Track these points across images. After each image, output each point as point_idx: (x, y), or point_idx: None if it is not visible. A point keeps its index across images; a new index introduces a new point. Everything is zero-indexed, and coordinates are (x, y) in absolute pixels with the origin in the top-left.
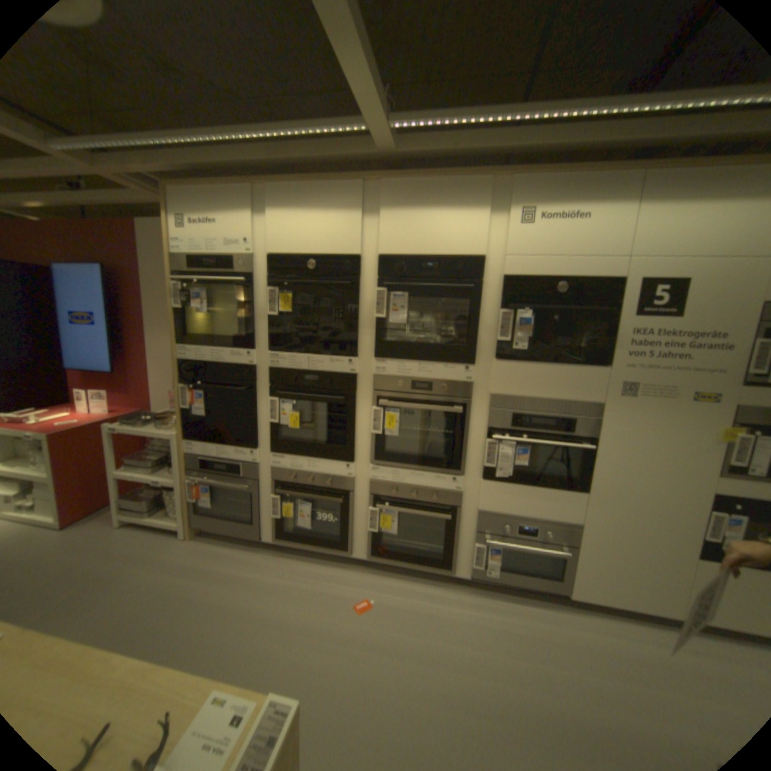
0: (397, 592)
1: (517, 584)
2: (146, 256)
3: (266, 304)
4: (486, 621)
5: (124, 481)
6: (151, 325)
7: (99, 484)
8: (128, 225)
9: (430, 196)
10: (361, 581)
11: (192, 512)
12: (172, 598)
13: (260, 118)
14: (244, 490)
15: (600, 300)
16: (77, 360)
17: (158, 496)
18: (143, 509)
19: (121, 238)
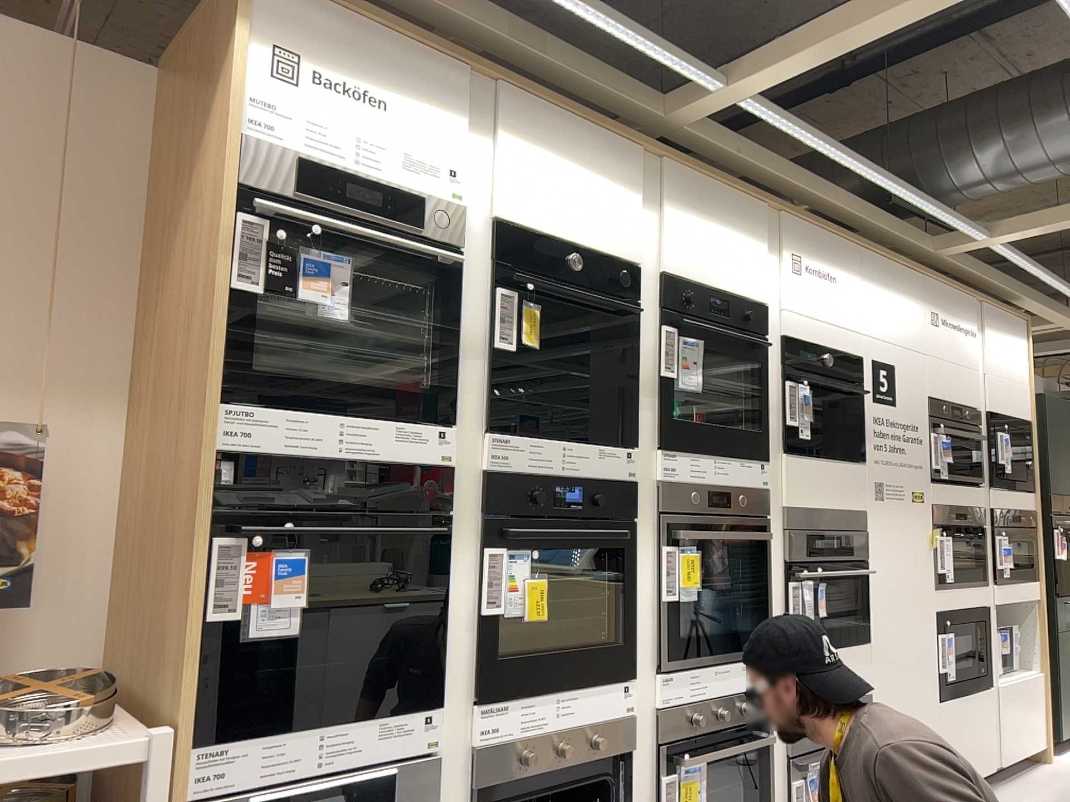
0: None
1: None
2: None
3: (484, 321)
4: None
5: None
6: None
7: None
8: None
9: (708, 208)
10: None
11: None
12: None
13: None
14: None
15: (839, 377)
16: None
17: None
18: None
19: None
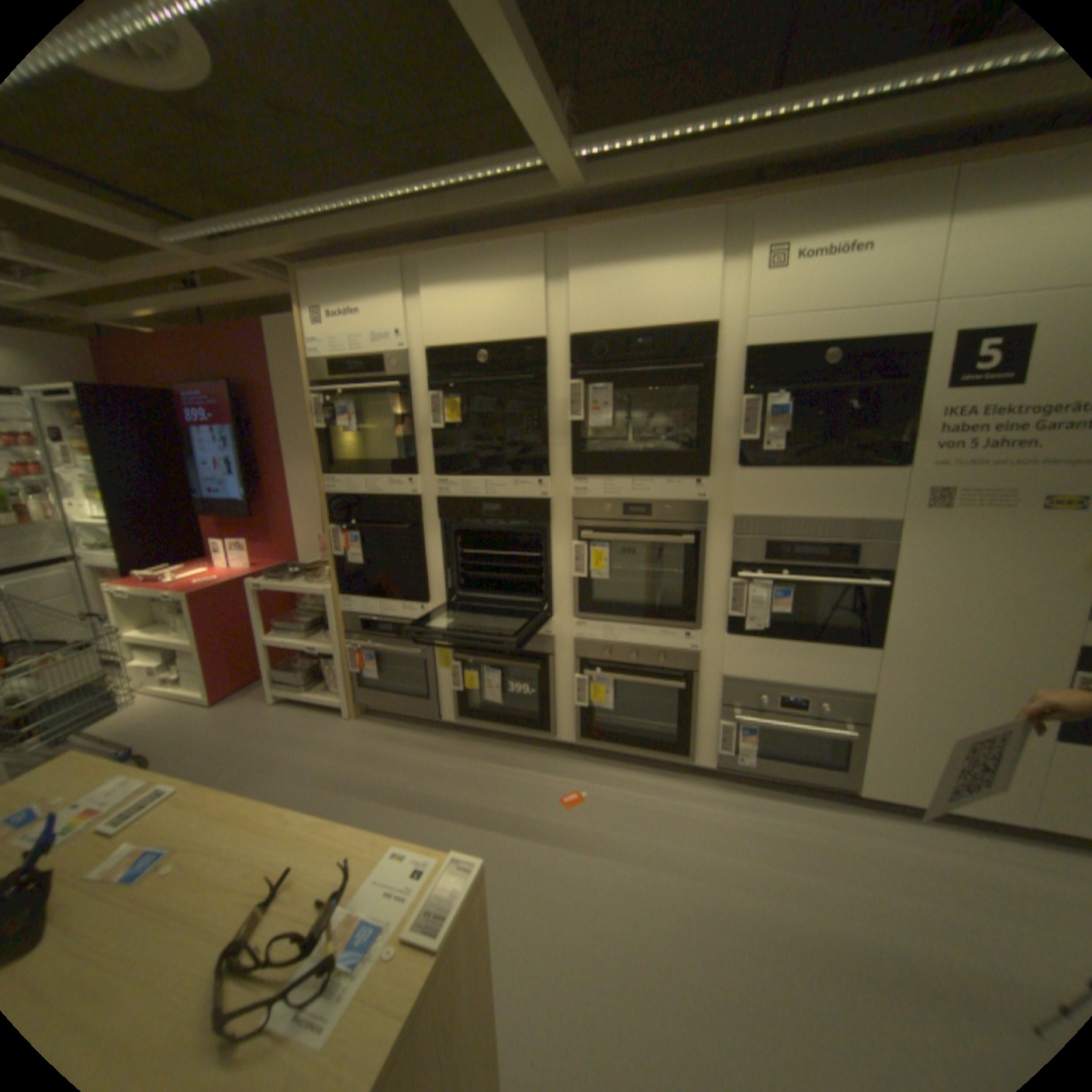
0: (617, 783)
1: (781, 774)
2: (276, 364)
3: (427, 414)
4: (737, 820)
5: (274, 648)
6: (290, 453)
7: (245, 654)
8: (253, 327)
9: (635, 245)
10: (569, 769)
11: (355, 684)
12: (340, 784)
13: (402, 166)
14: (416, 655)
15: (891, 369)
16: (208, 503)
17: (315, 666)
18: (298, 682)
19: (246, 344)
